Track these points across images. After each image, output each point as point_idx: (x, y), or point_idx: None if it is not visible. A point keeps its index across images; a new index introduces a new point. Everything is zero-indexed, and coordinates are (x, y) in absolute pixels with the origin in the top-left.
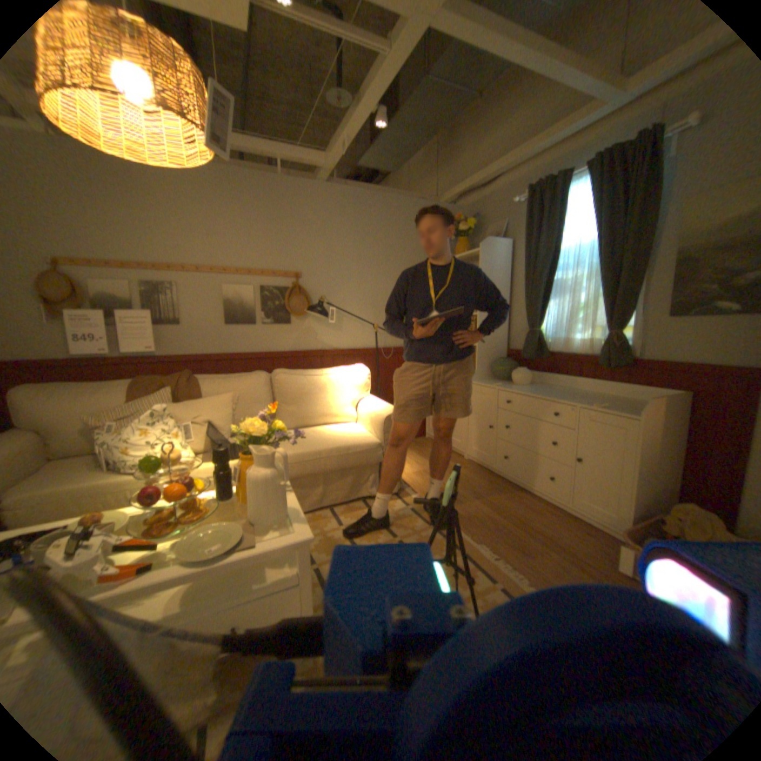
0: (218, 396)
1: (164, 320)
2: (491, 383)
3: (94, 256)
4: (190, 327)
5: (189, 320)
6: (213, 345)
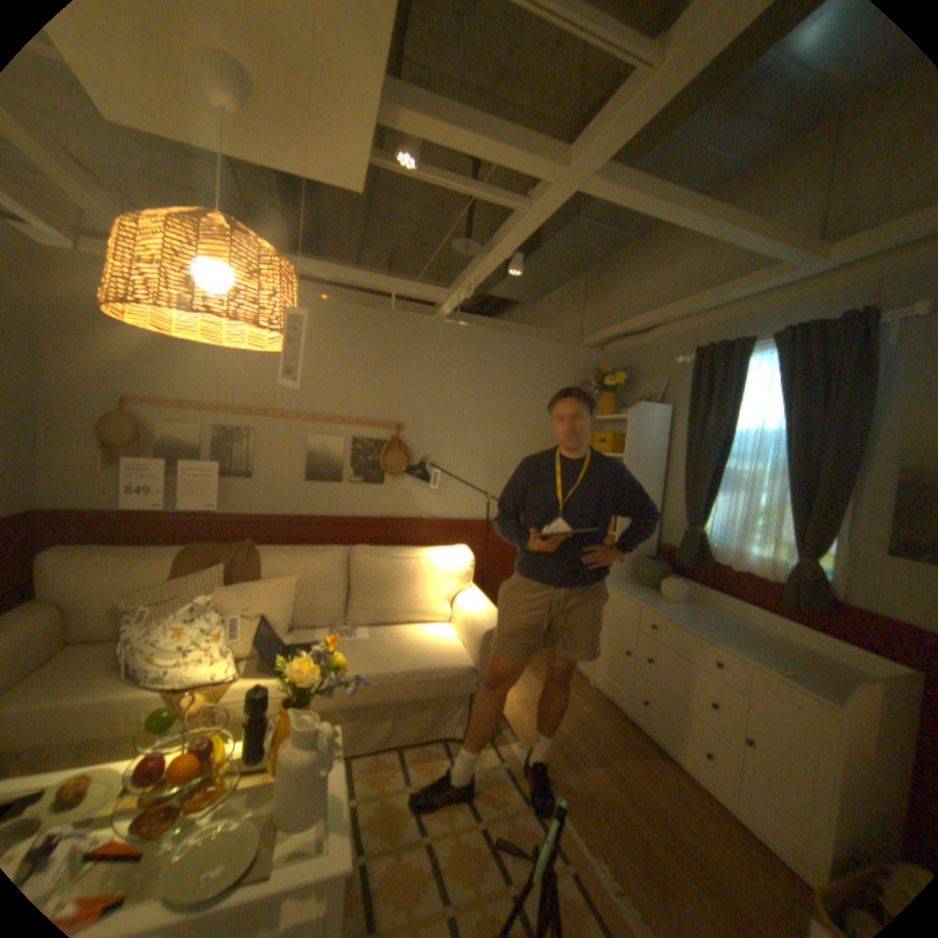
0: (280, 581)
1: (234, 474)
2: (633, 591)
3: (167, 397)
4: (263, 483)
5: (263, 475)
6: (286, 506)
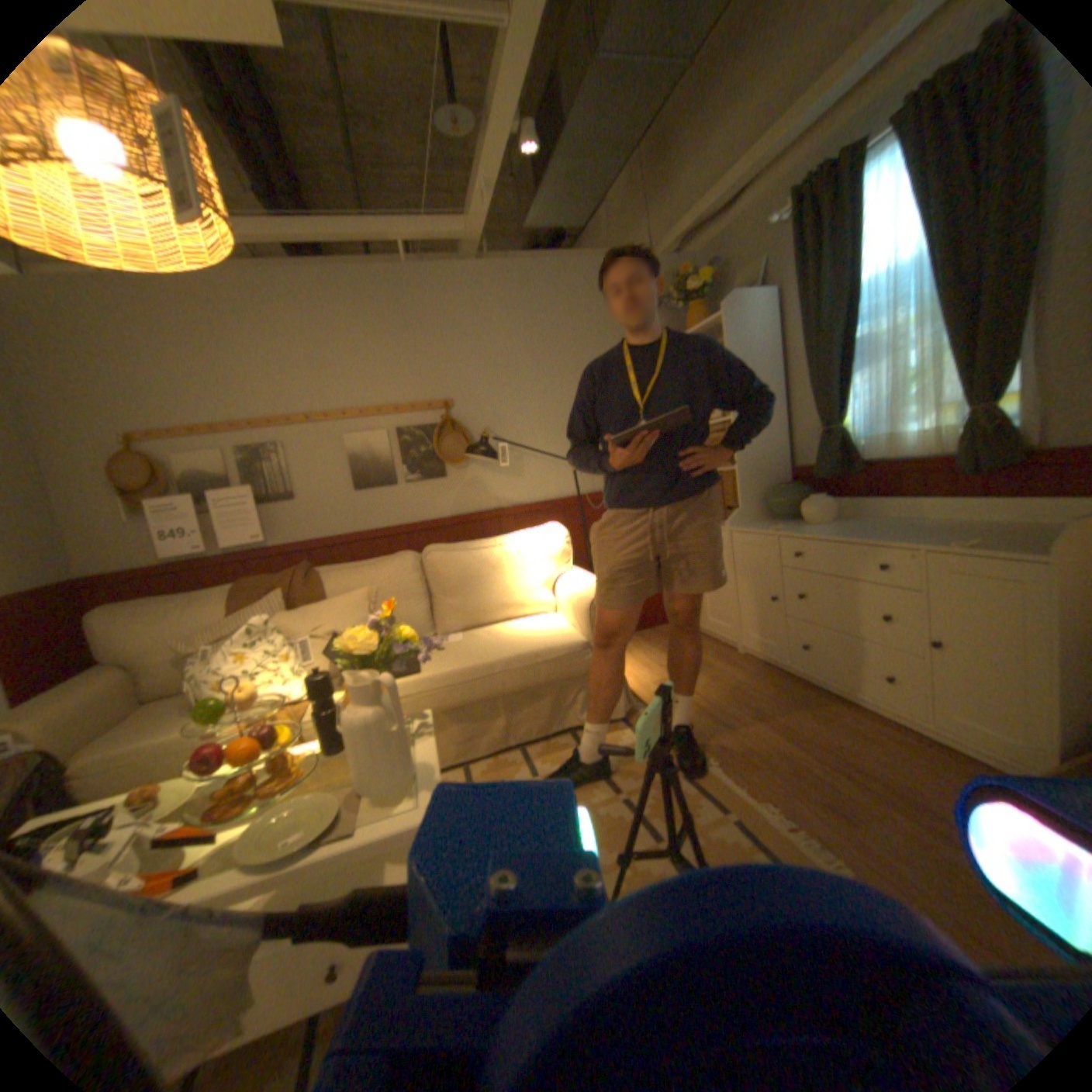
0: (348, 594)
1: (274, 495)
2: (768, 525)
3: (175, 422)
4: (309, 499)
5: (307, 491)
6: (342, 521)
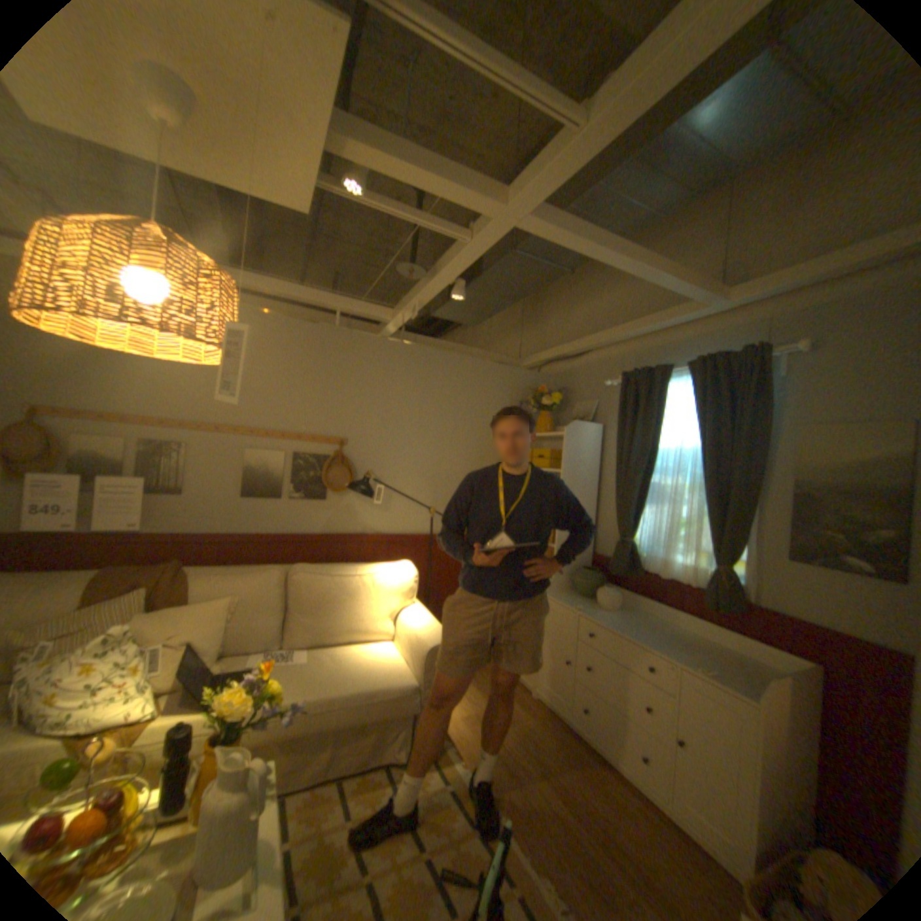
0: (210, 605)
1: (162, 491)
2: (571, 601)
3: (88, 409)
4: (194, 500)
5: (195, 492)
6: (220, 524)
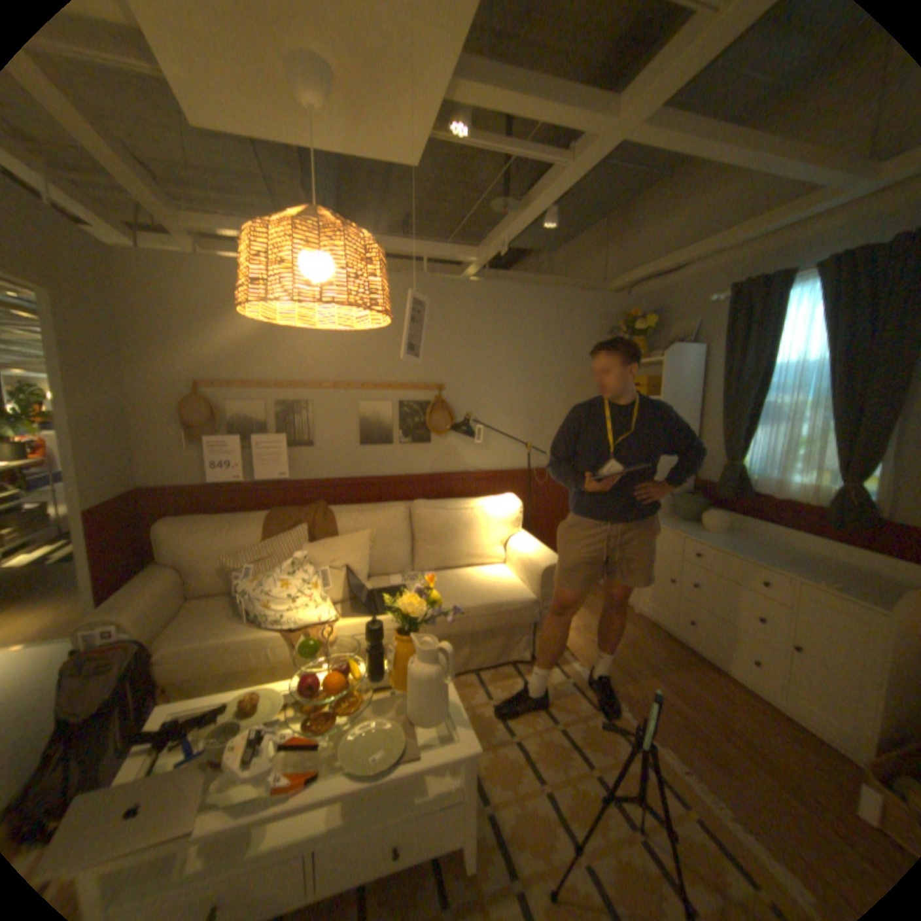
0: (354, 536)
1: (298, 444)
2: (674, 525)
3: (232, 378)
4: (323, 450)
5: (323, 443)
6: (346, 469)
